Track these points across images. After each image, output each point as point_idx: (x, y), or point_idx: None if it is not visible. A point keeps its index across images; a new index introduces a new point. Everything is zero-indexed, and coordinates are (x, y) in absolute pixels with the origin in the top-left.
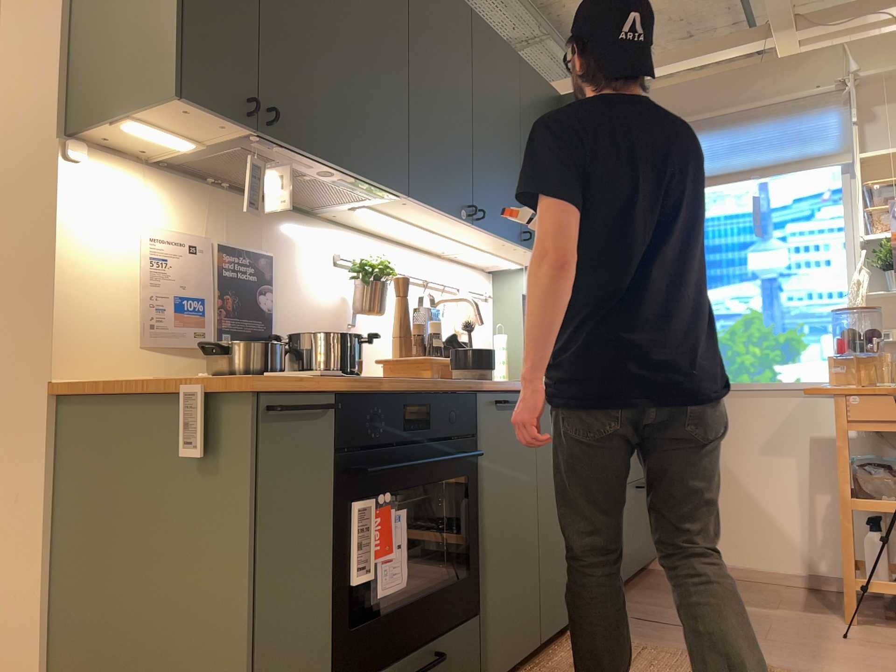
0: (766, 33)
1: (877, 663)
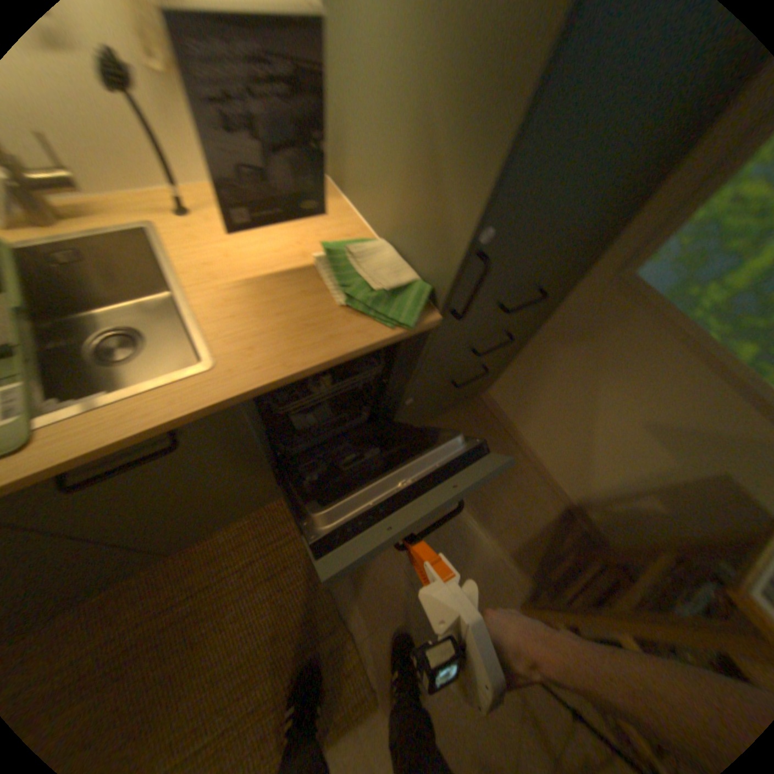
0: None
1: (464, 706)
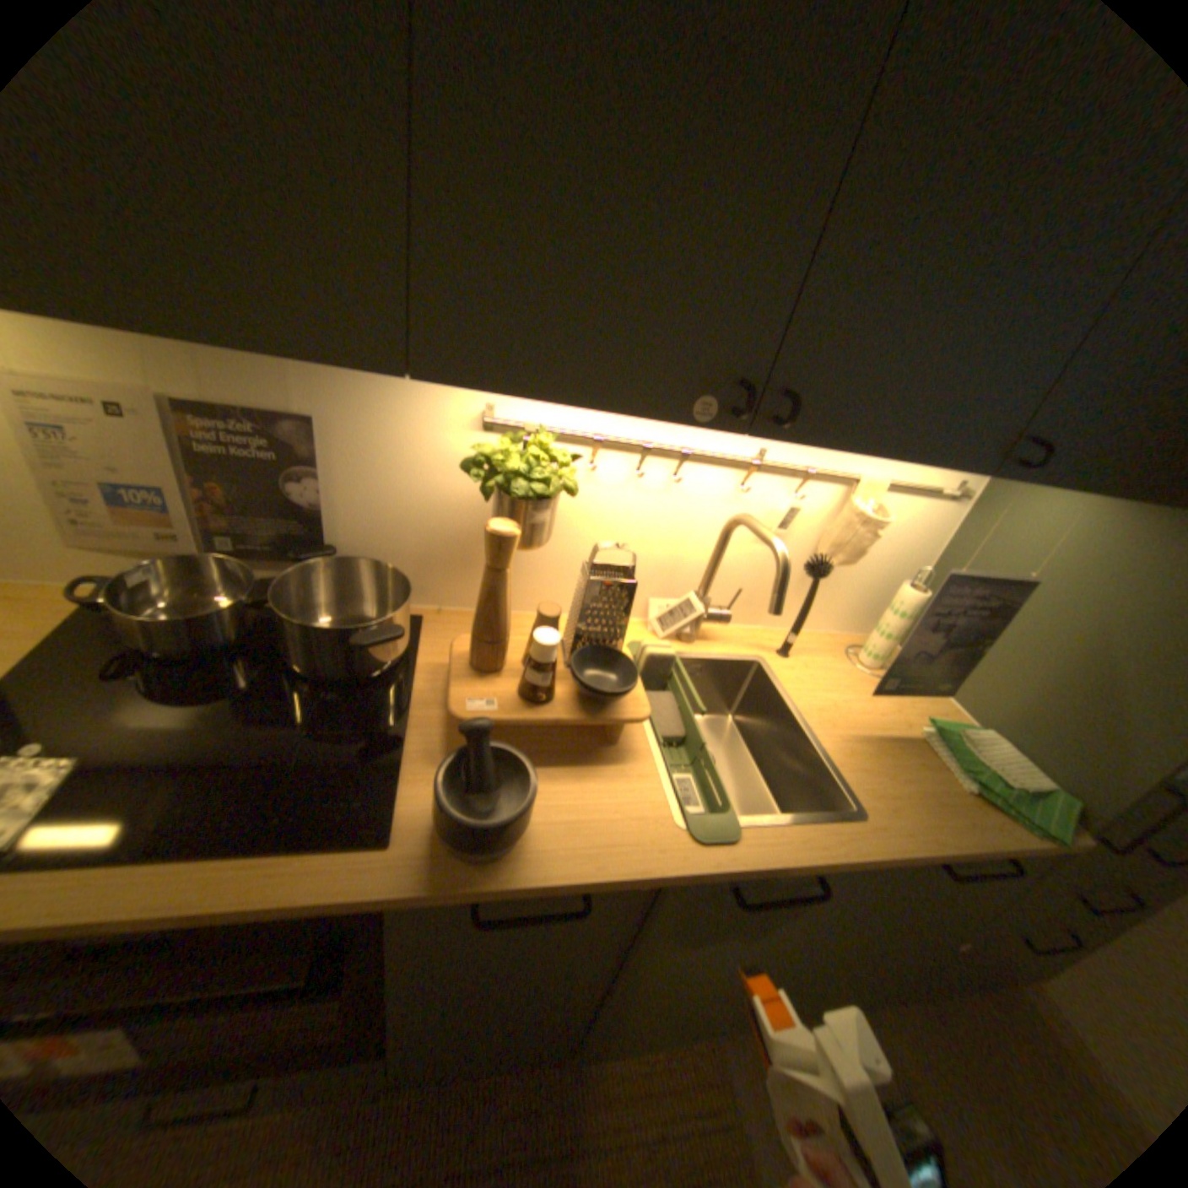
0: None
1: None
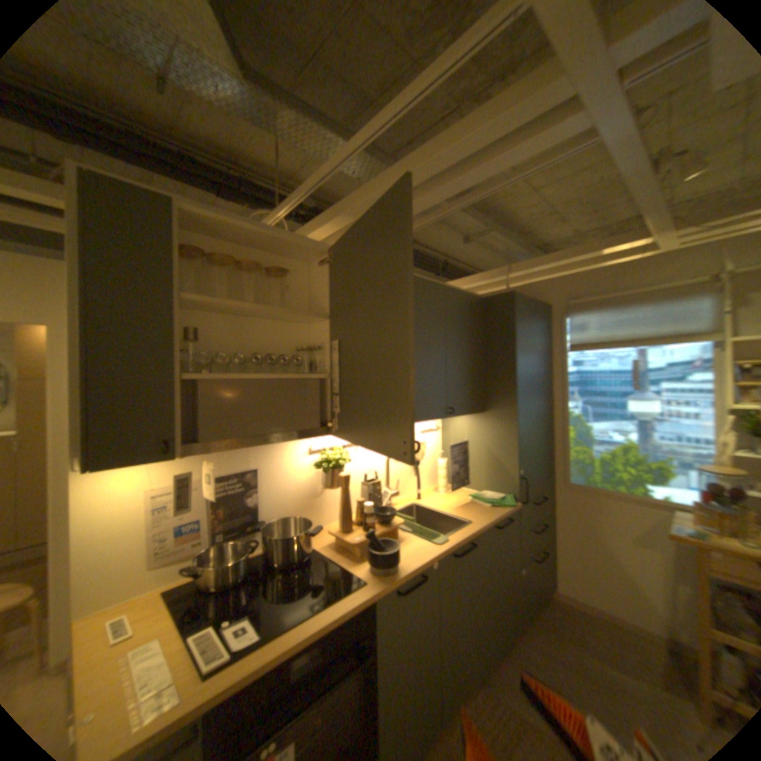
0: (650, 231)
1: None
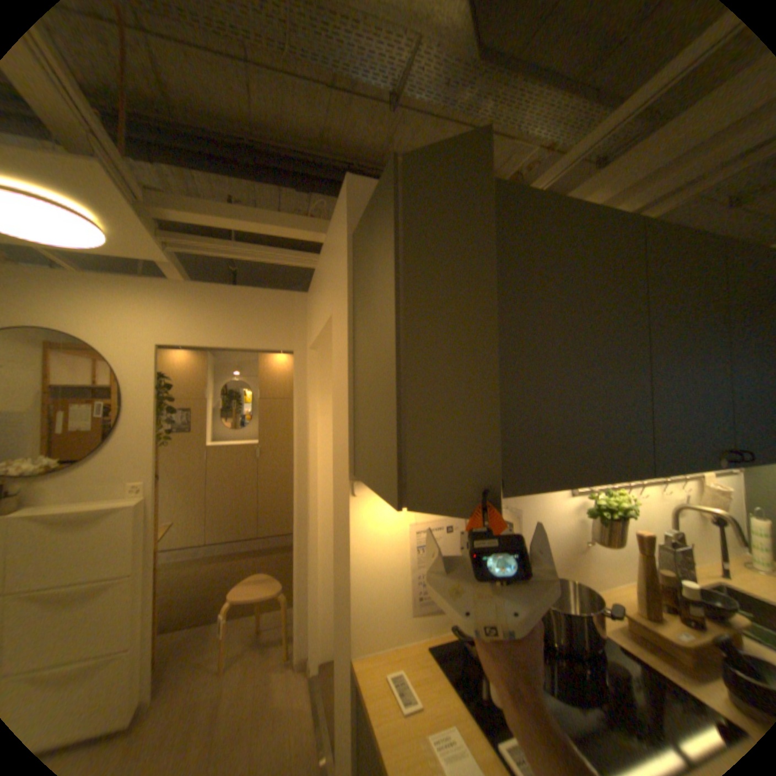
0: None
1: None
